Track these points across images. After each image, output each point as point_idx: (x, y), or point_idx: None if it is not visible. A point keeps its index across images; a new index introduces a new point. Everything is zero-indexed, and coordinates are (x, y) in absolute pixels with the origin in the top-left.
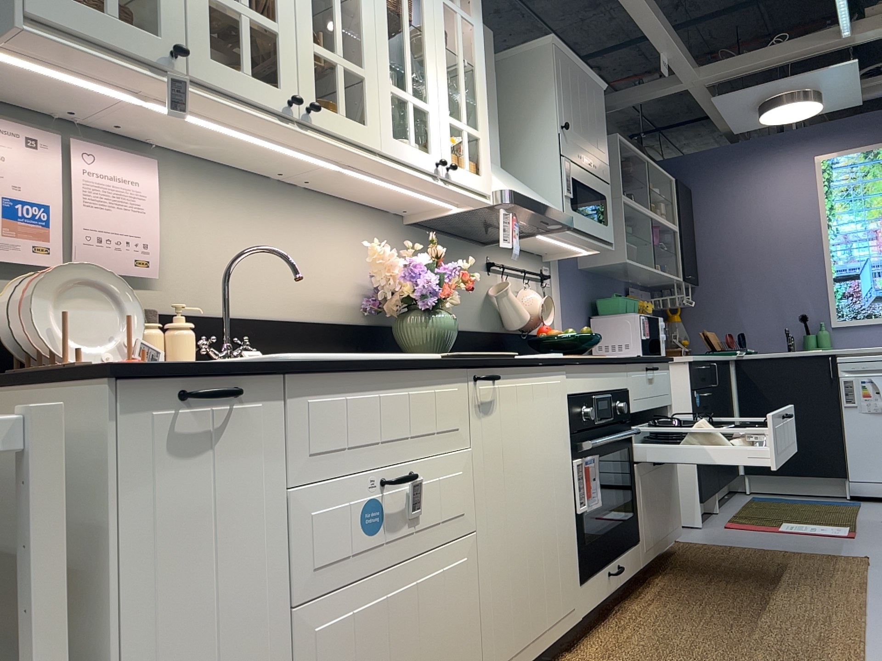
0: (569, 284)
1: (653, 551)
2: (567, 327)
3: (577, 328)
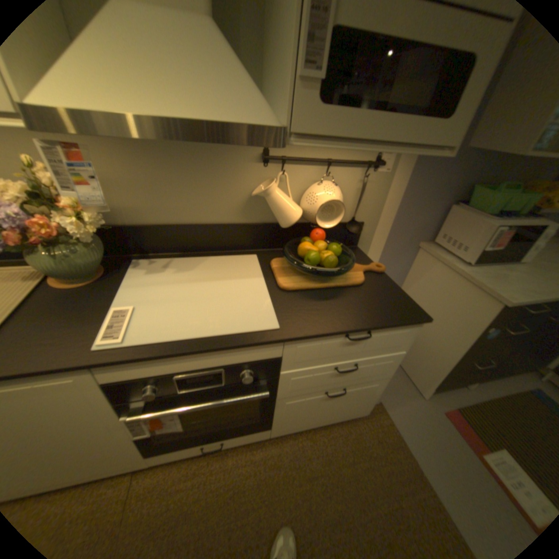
0: (431, 166)
1: (296, 431)
2: (402, 212)
3: (422, 212)
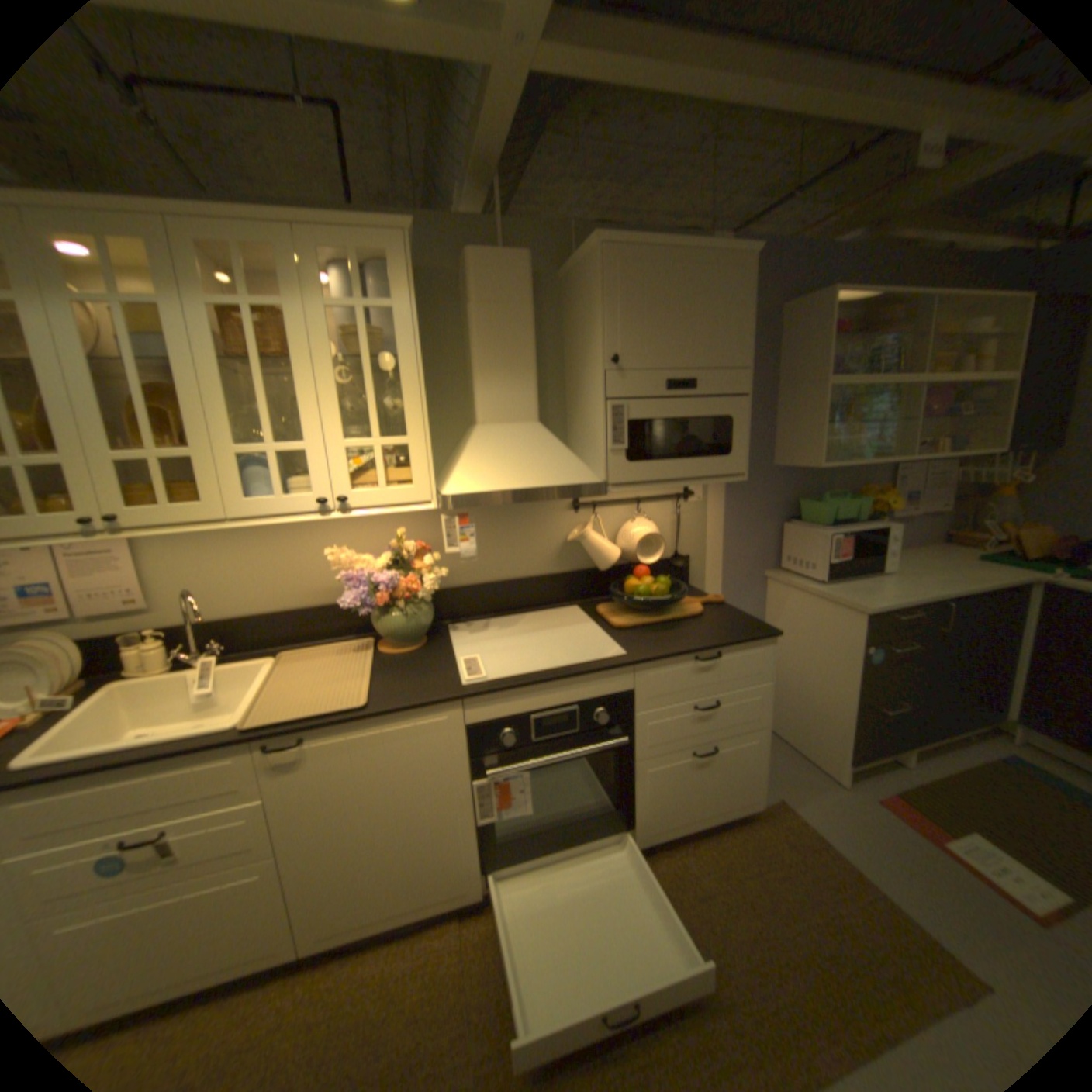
0: (743, 489)
1: (669, 836)
2: (730, 539)
3: (753, 536)
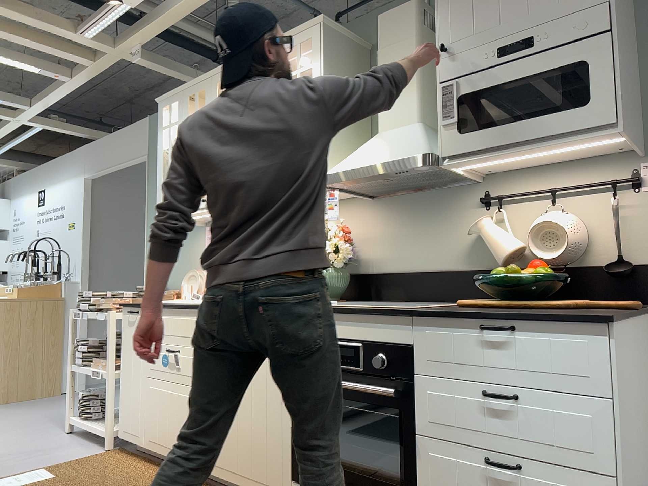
0: None
1: None
2: None
3: None
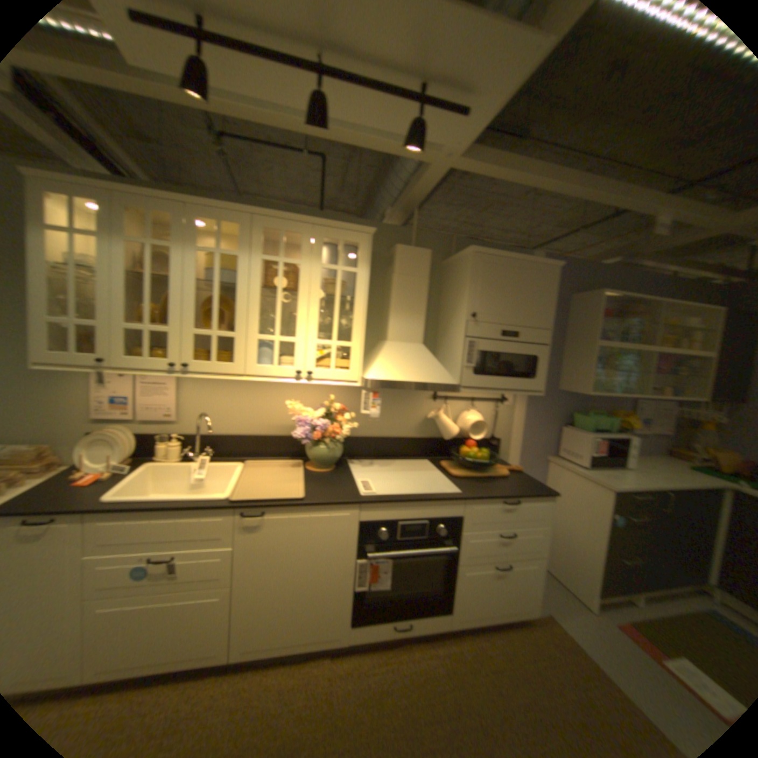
0: (538, 401)
1: (473, 624)
2: (526, 432)
3: (541, 432)
